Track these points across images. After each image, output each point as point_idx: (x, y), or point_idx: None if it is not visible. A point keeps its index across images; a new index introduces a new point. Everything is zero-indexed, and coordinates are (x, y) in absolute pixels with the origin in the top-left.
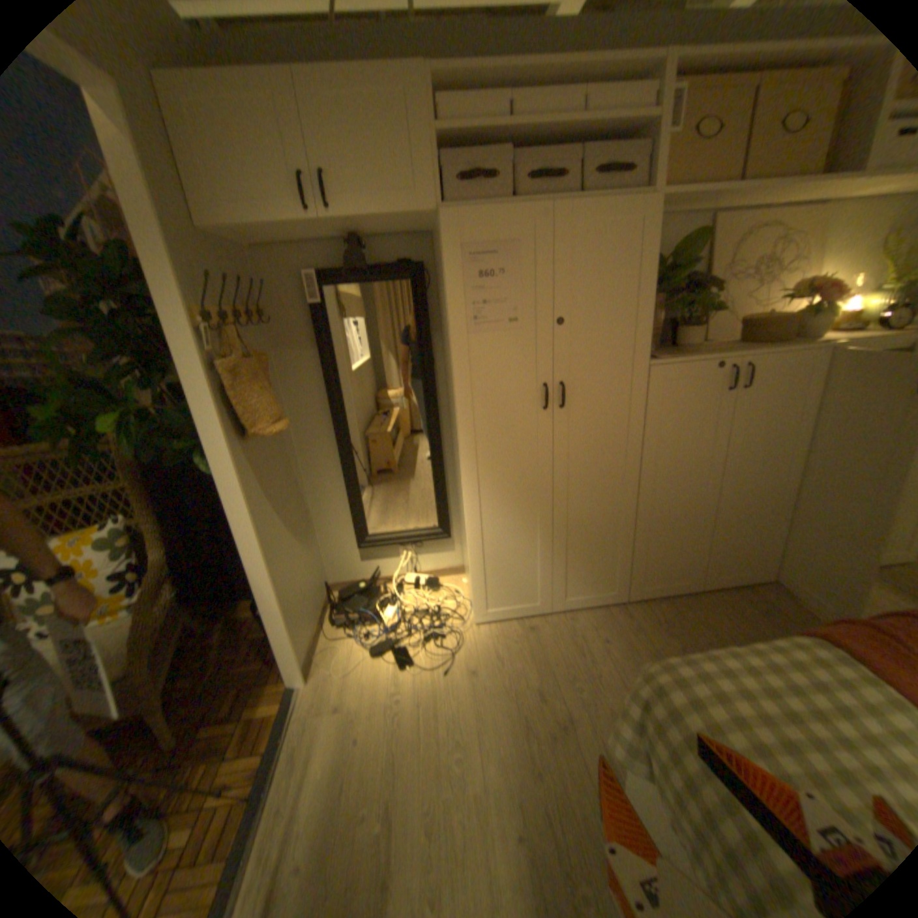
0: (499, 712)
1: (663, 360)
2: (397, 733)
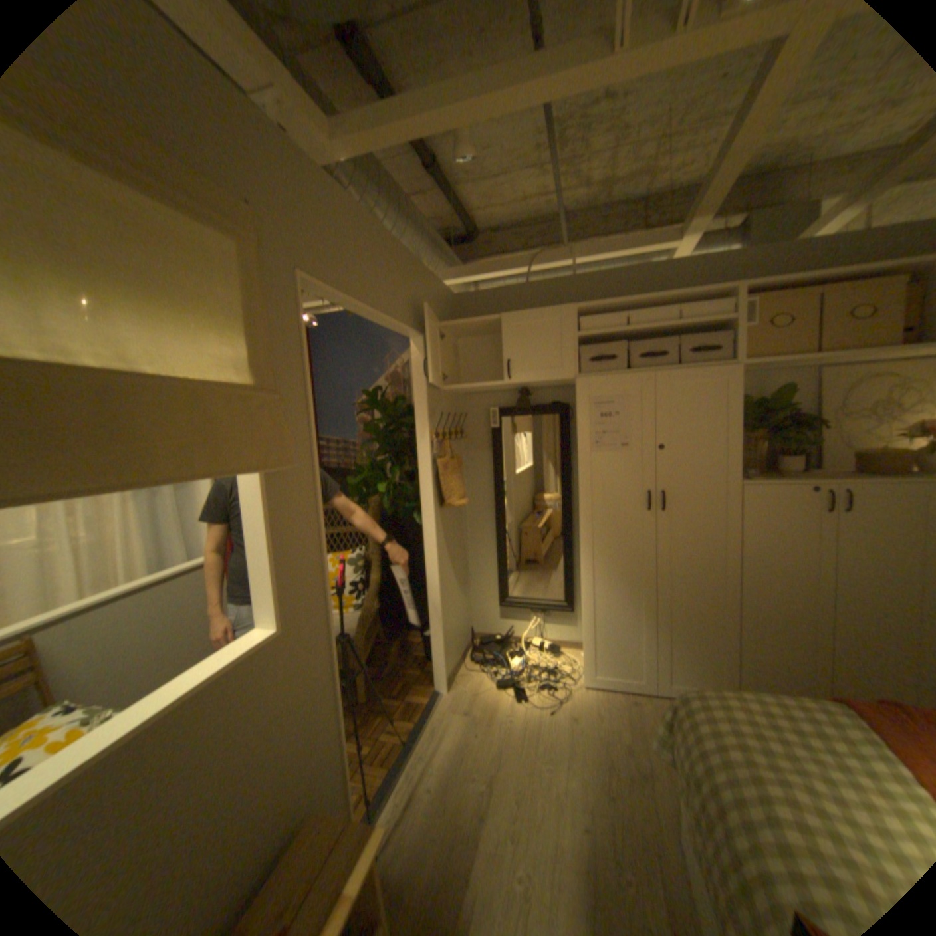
0: (590, 752)
1: (755, 481)
2: (507, 741)
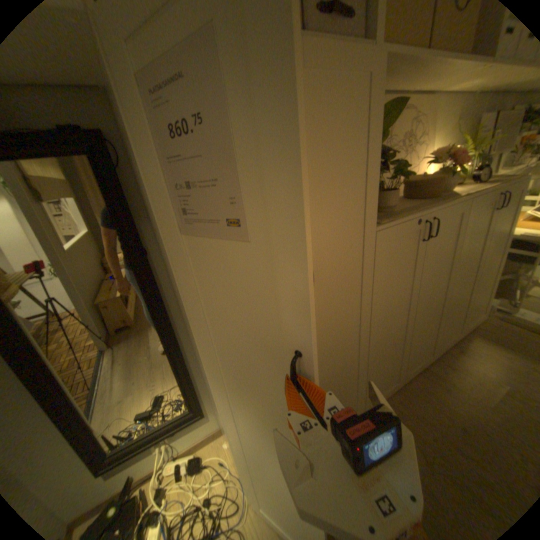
0: None
1: (384, 223)
2: None
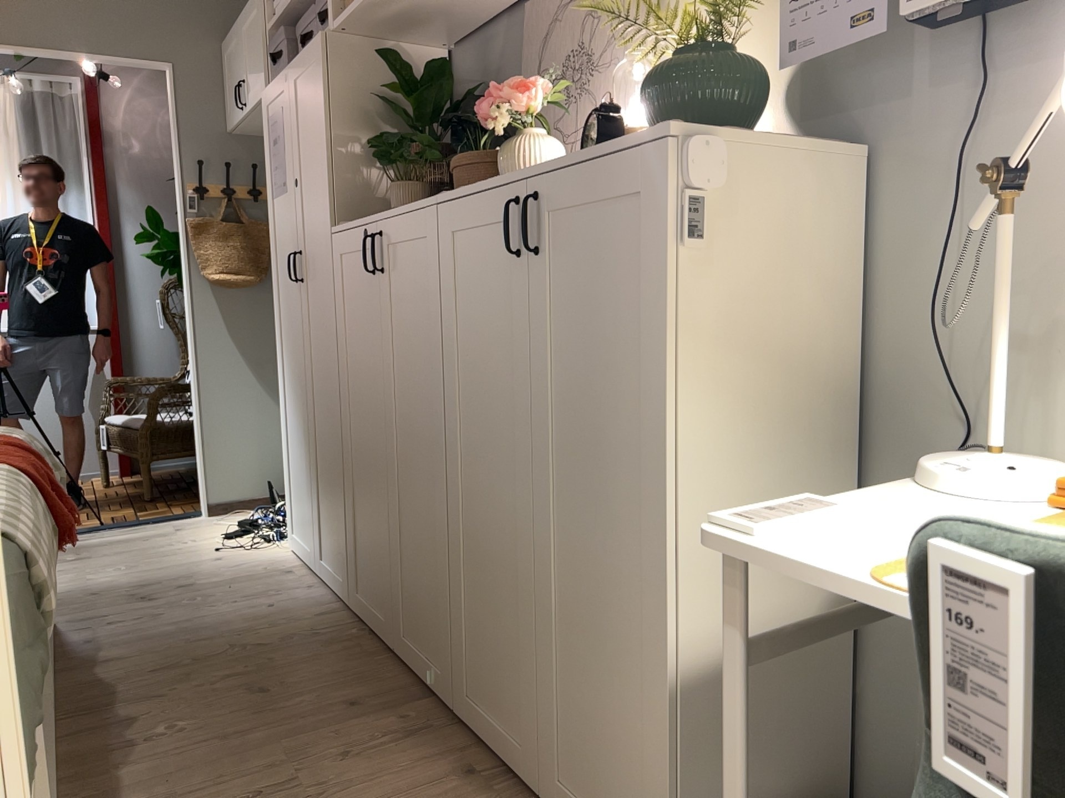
0: (169, 573)
1: (339, 224)
2: (153, 548)
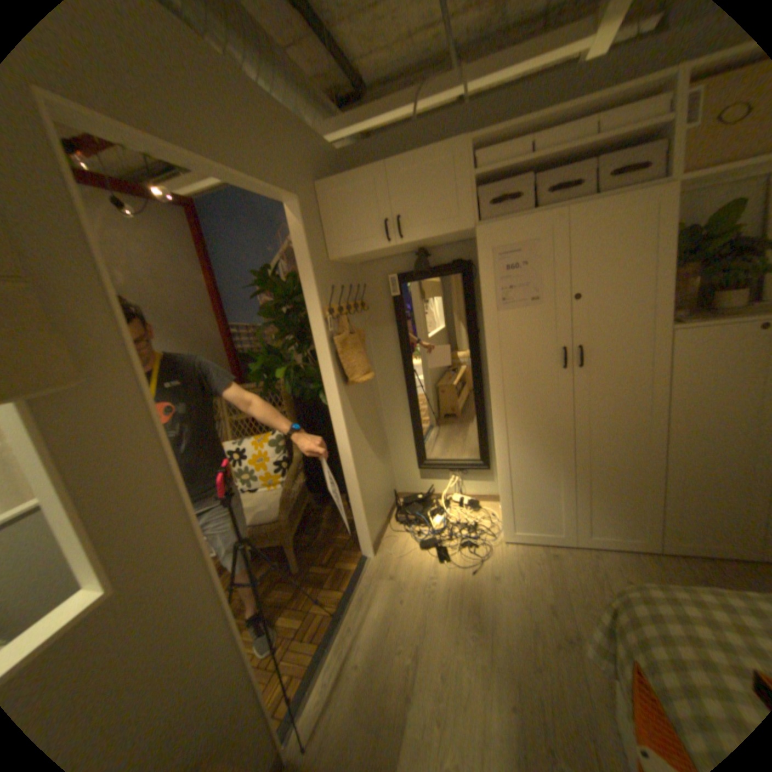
0: (513, 612)
1: (689, 323)
2: (431, 605)
